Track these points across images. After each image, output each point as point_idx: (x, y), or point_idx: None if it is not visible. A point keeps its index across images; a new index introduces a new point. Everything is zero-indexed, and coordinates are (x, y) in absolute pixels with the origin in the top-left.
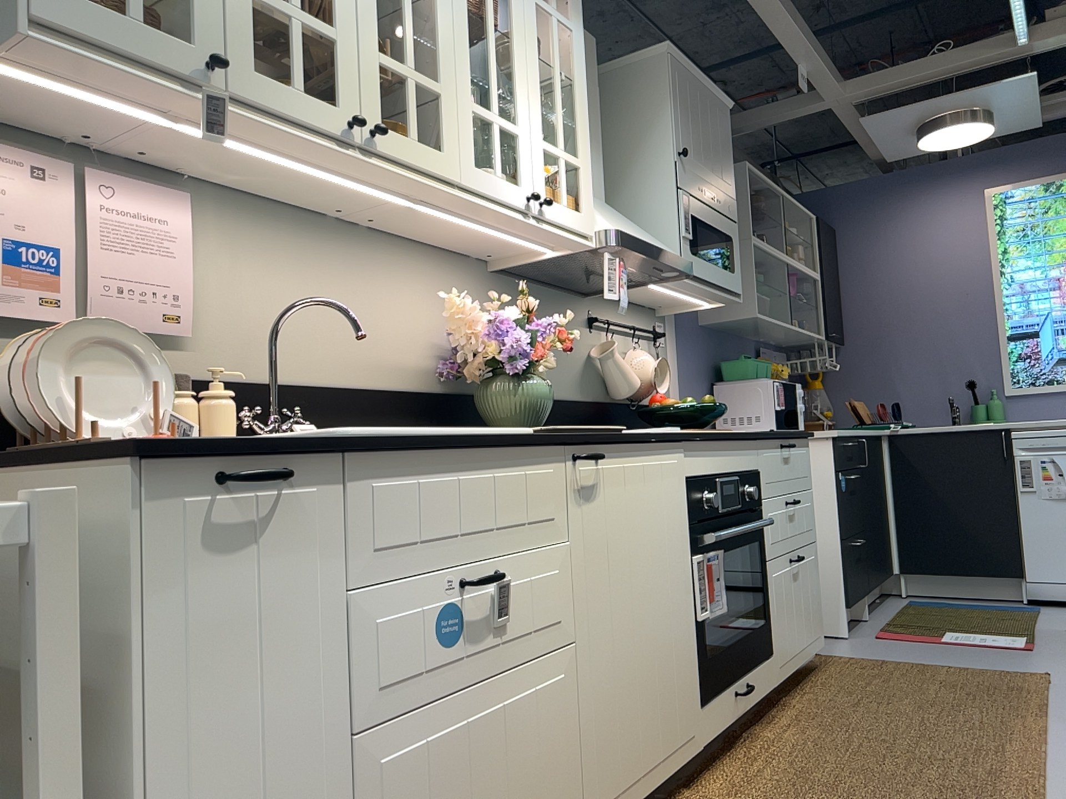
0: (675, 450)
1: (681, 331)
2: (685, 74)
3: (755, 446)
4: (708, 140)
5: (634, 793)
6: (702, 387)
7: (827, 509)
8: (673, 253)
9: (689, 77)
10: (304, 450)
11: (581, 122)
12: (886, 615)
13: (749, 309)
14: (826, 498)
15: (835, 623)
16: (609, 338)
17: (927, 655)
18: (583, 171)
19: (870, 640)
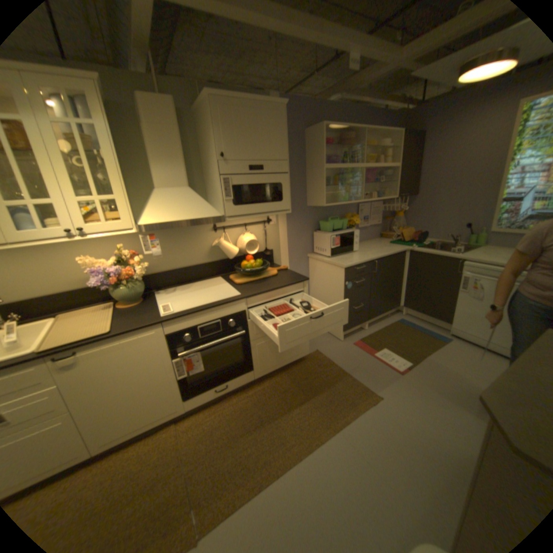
0: (151, 329)
1: (288, 214)
2: (228, 101)
3: (241, 302)
4: (254, 135)
5: (127, 436)
6: (305, 234)
7: (340, 295)
8: (206, 215)
9: (232, 101)
10: None
11: (111, 175)
12: (377, 329)
13: (321, 202)
14: (340, 290)
15: (339, 335)
16: (228, 232)
17: (354, 365)
18: (117, 200)
19: (348, 346)
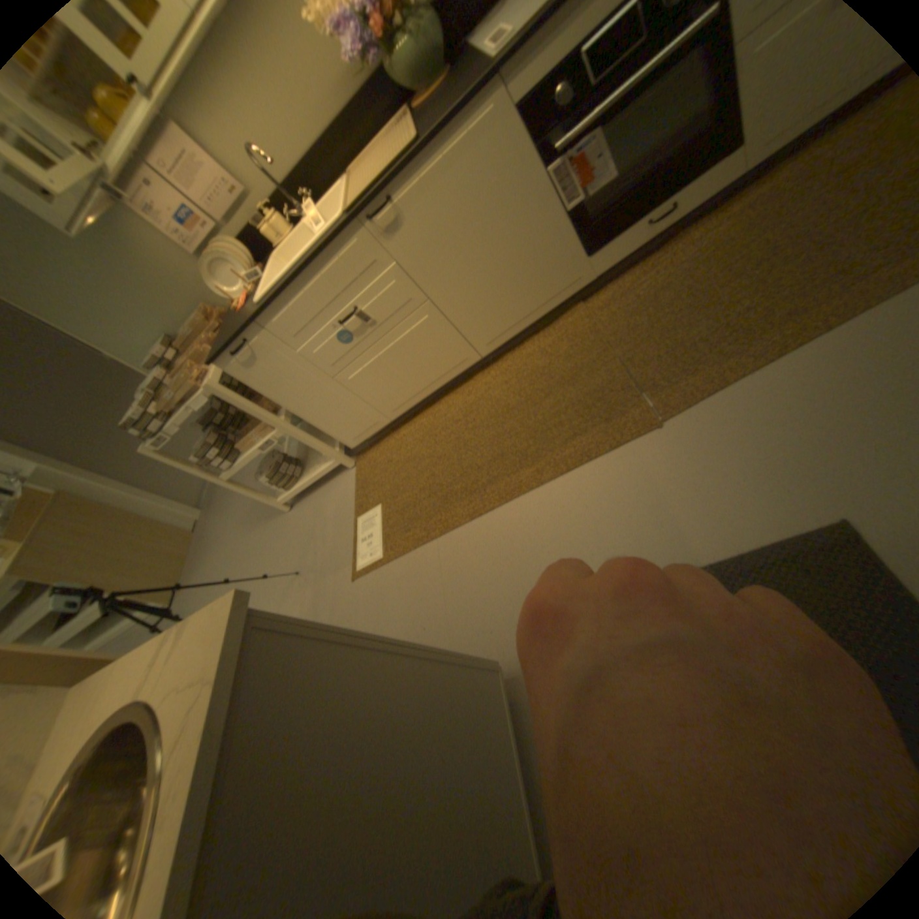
0: (484, 97)
1: None
2: None
3: None
4: None
5: (518, 326)
6: None
7: None
8: None
9: None
10: (244, 331)
11: None
12: None
13: None
14: None
15: None
16: None
17: None
18: None
19: None
